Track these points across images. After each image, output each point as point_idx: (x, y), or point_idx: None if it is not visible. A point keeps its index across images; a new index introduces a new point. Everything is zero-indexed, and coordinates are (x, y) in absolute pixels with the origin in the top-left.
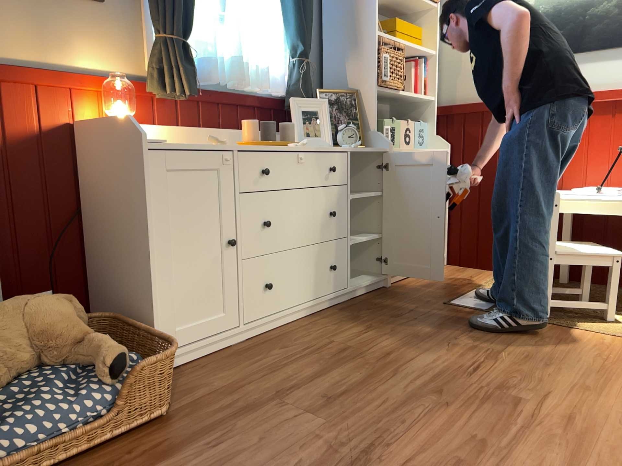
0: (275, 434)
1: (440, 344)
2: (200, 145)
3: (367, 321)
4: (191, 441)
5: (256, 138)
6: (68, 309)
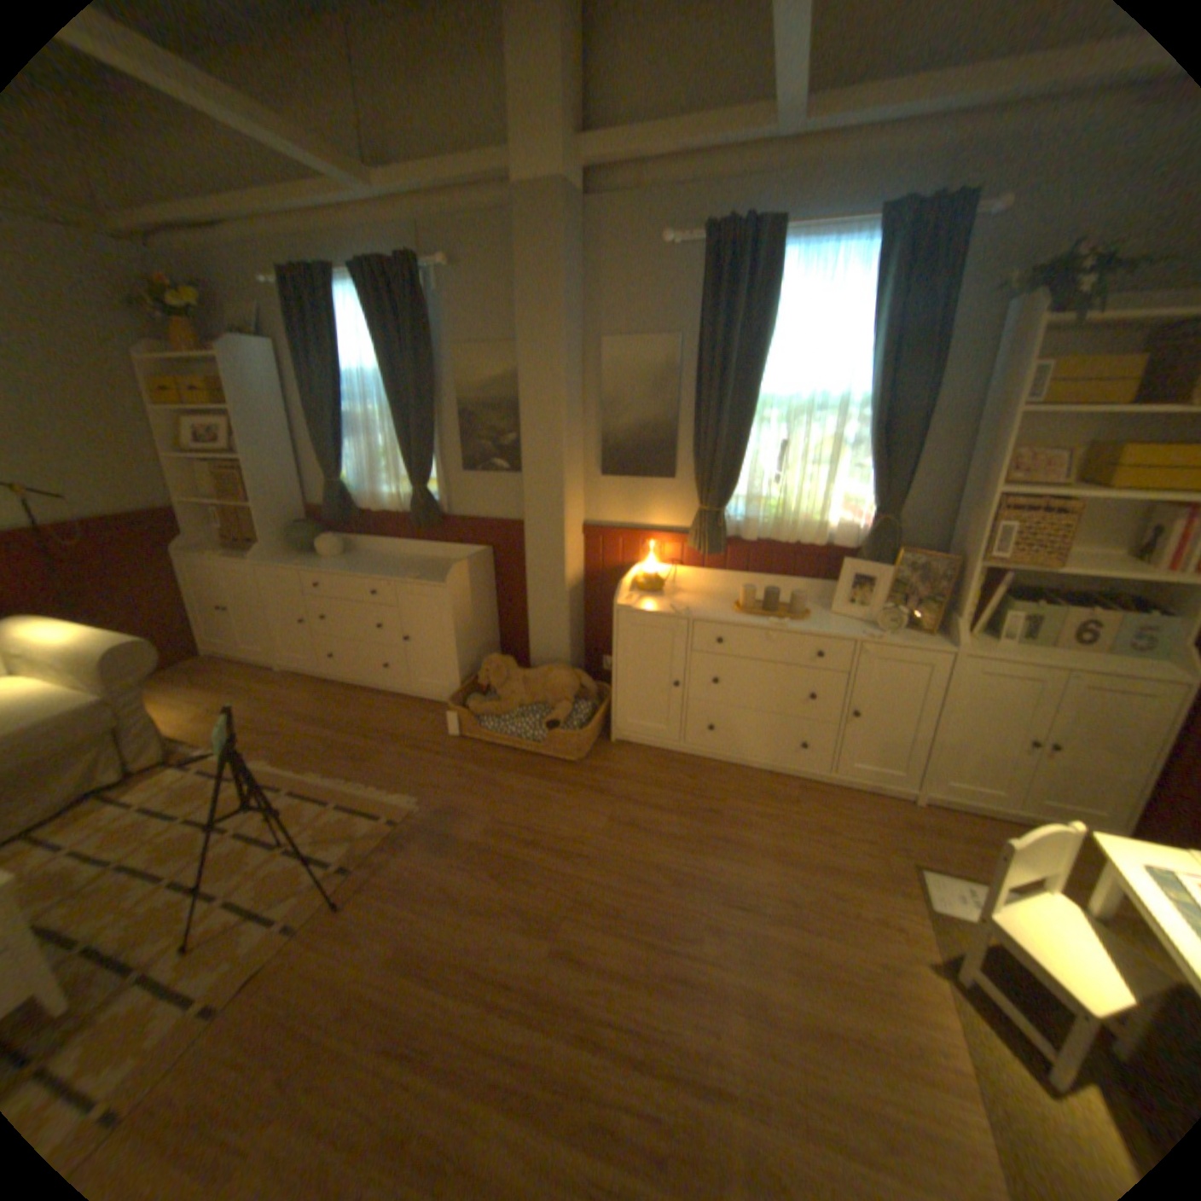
0: (581, 813)
1: (780, 877)
2: (669, 609)
3: (790, 813)
4: (560, 783)
5: (747, 605)
6: (569, 683)
